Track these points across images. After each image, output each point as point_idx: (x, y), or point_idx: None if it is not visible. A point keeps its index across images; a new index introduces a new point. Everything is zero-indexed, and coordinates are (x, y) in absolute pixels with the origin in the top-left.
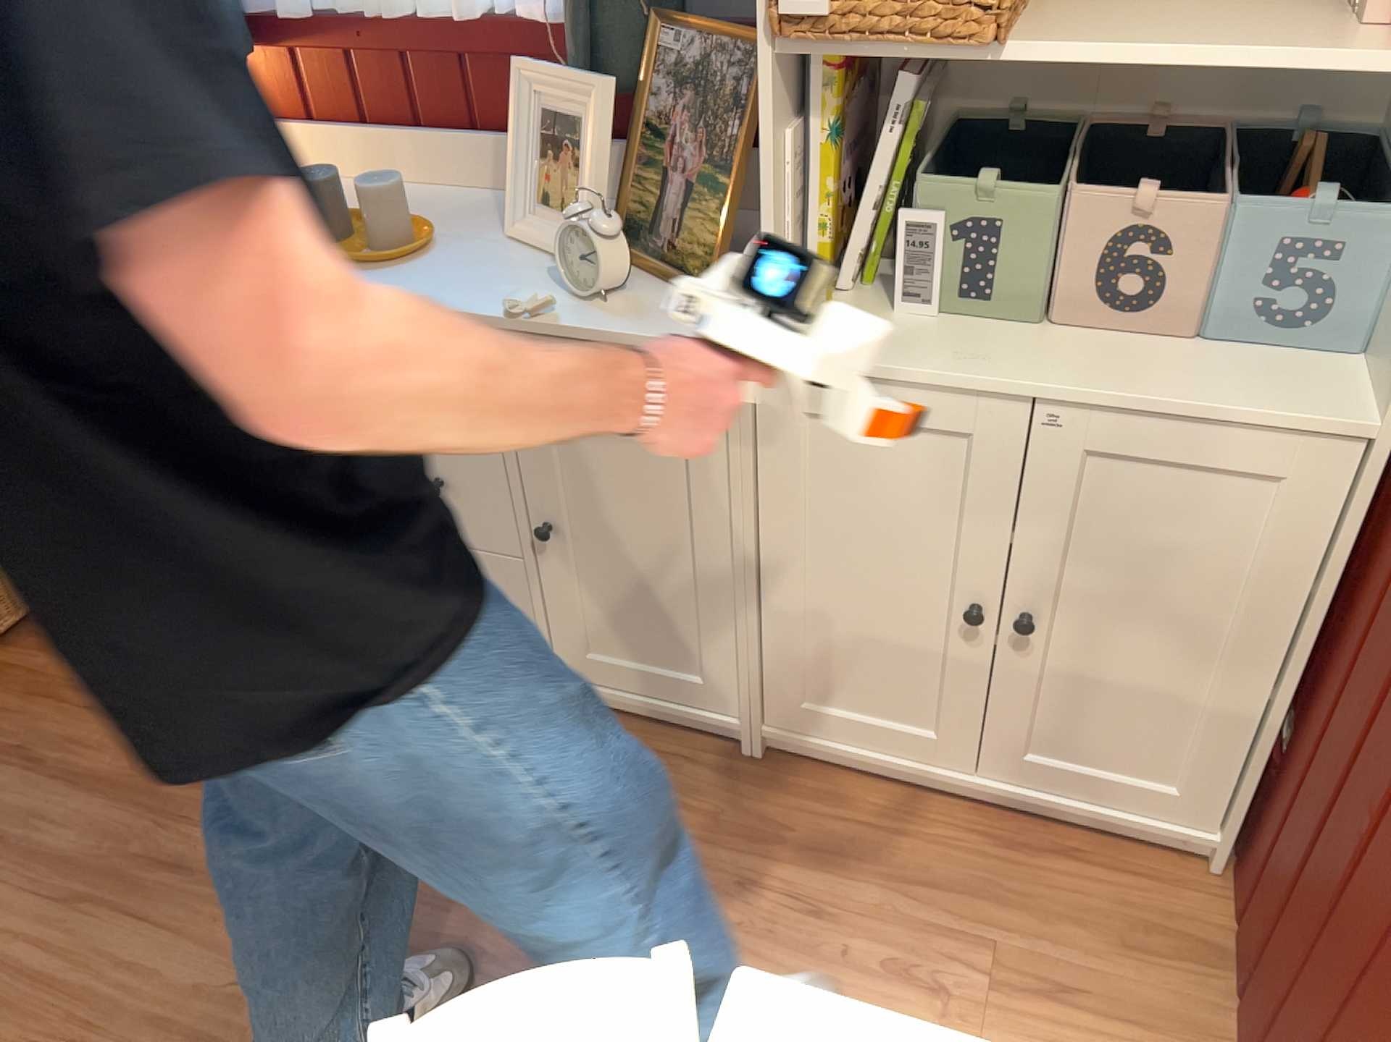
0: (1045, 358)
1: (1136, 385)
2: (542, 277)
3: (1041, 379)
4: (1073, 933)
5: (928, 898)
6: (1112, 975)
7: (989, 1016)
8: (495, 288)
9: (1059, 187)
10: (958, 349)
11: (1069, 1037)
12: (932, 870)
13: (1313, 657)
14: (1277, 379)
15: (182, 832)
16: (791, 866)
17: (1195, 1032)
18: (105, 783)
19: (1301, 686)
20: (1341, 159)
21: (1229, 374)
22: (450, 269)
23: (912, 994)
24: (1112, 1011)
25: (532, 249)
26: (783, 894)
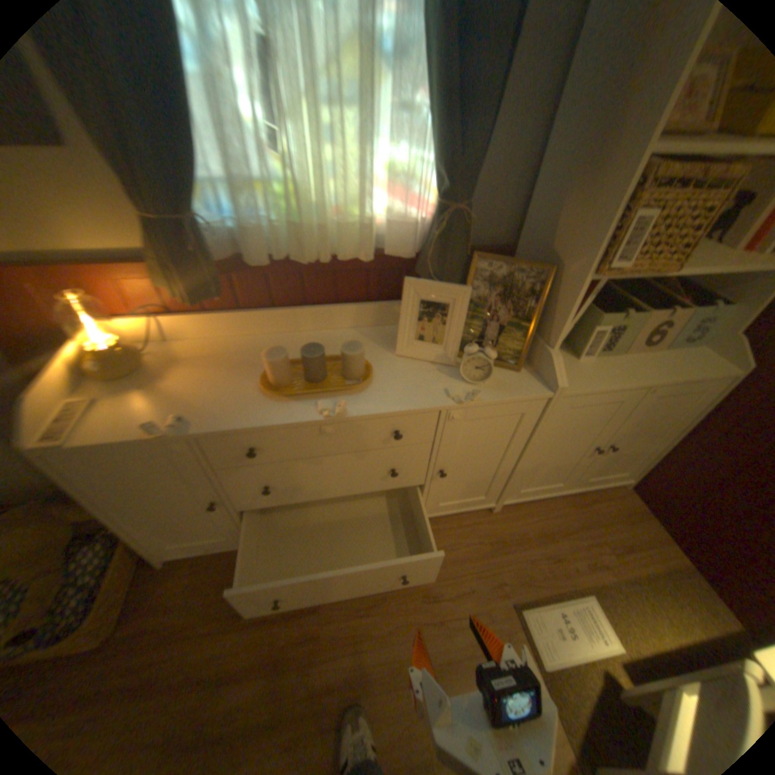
0: (642, 368)
1: (678, 373)
2: (434, 373)
3: (653, 378)
4: (621, 530)
5: (581, 540)
6: (638, 539)
7: (626, 571)
8: (424, 386)
9: (644, 308)
10: (616, 371)
11: (647, 566)
12: (574, 529)
13: (693, 434)
14: (701, 359)
15: (313, 680)
16: (540, 550)
17: (667, 545)
18: (248, 678)
19: (685, 442)
20: (680, 281)
21: (689, 361)
22: (388, 379)
23: (606, 577)
24: (648, 551)
25: (410, 358)
26: (547, 563)
